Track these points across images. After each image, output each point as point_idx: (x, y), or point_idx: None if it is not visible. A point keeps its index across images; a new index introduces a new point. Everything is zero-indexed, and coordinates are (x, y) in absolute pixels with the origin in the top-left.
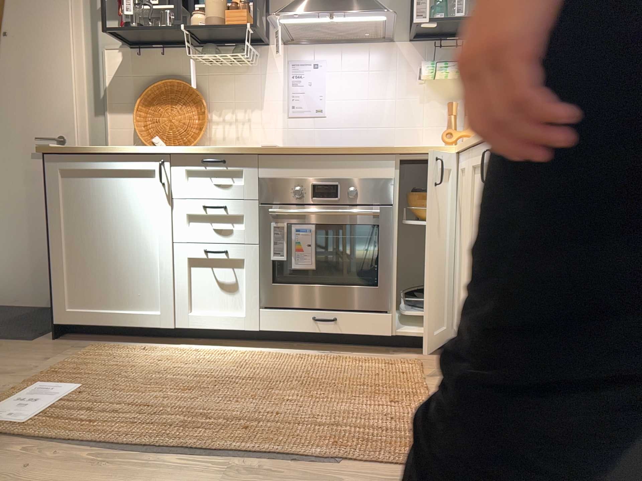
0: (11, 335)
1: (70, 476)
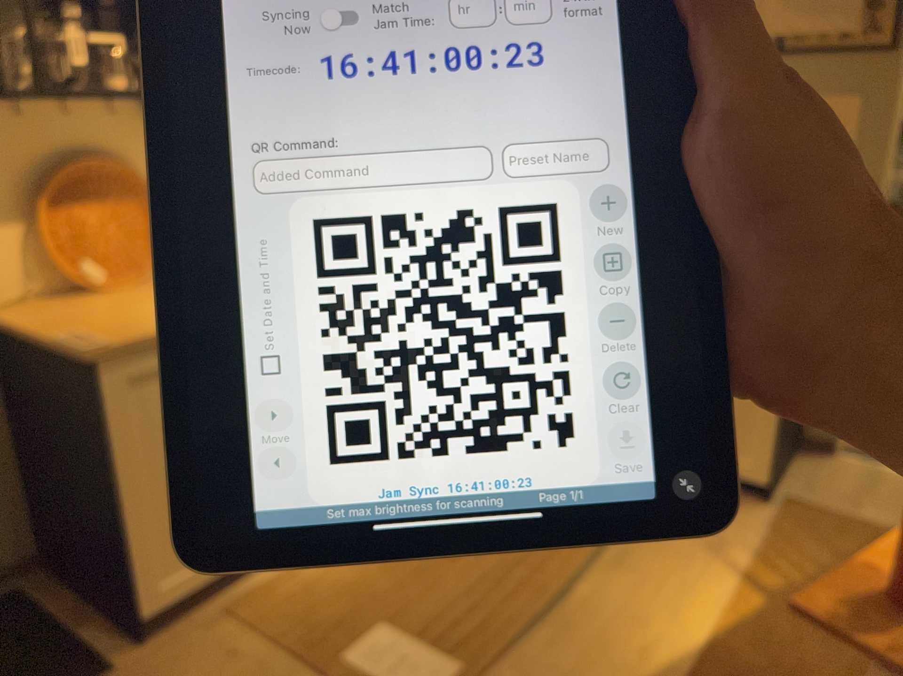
0: None
1: (571, 646)
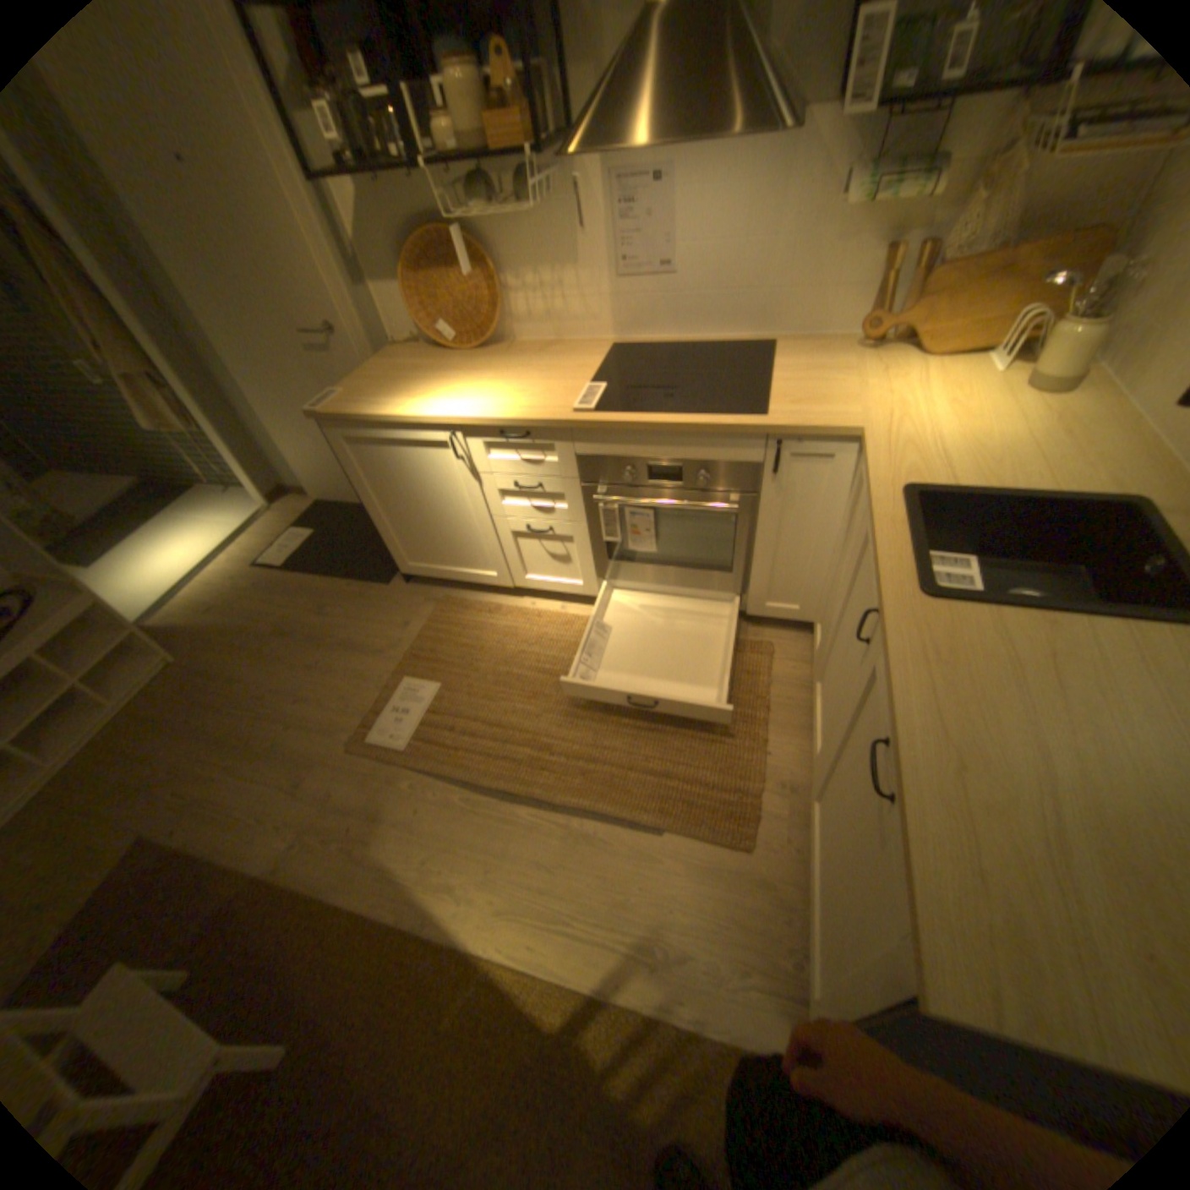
0: (369, 572)
1: (445, 819)
